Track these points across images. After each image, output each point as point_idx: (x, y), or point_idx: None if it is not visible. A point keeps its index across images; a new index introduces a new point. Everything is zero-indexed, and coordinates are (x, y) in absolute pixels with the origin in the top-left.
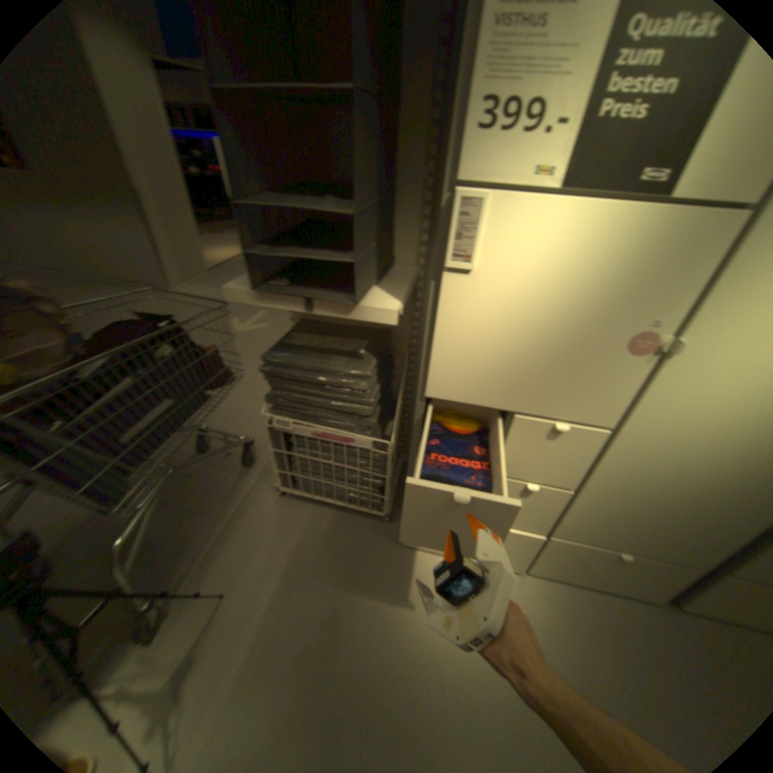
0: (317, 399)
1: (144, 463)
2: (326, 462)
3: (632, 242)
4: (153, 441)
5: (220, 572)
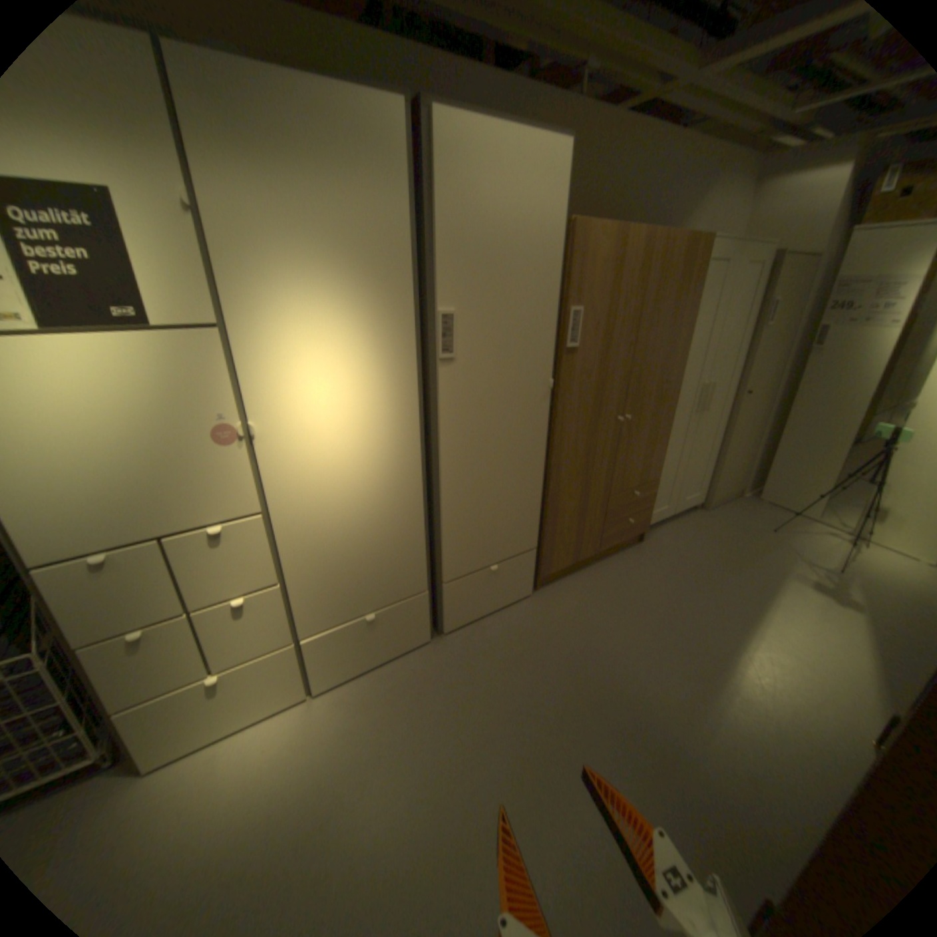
0: None
1: None
2: None
3: (148, 362)
4: None
5: None
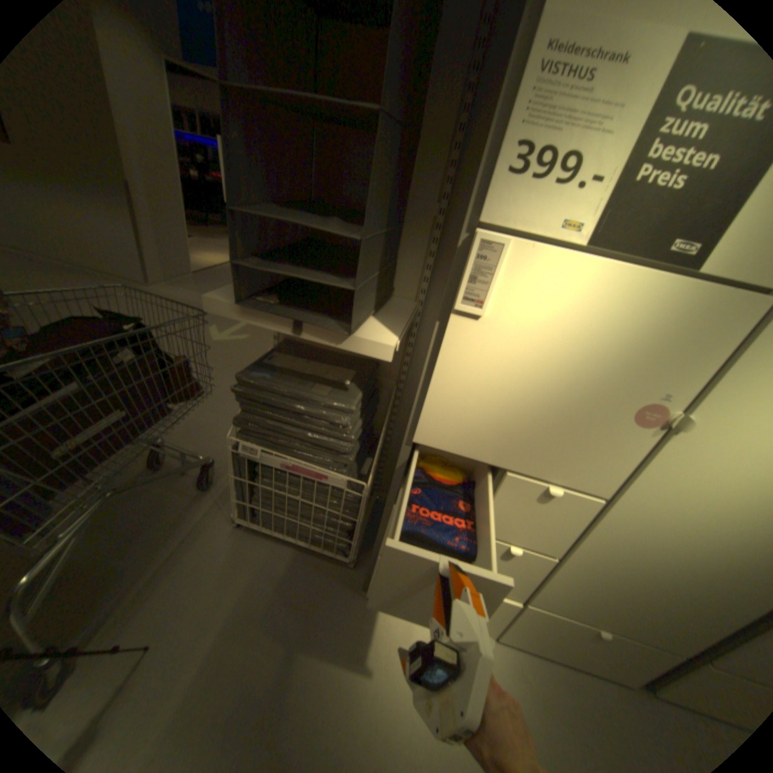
0: (295, 428)
1: (82, 481)
2: (294, 497)
3: (654, 312)
4: (98, 456)
5: (153, 615)
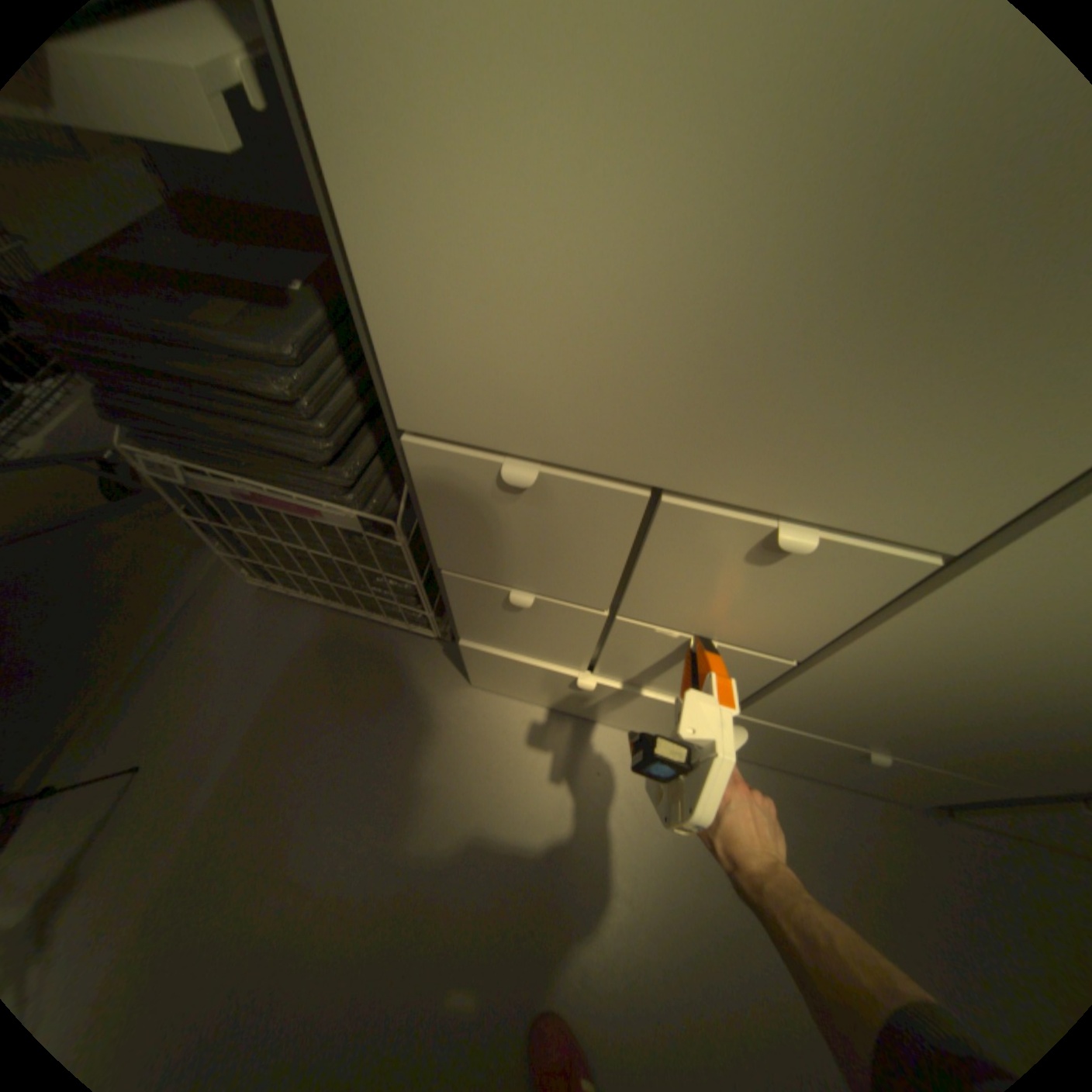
0: (206, 415)
1: None
2: (298, 547)
3: None
4: None
5: (142, 724)
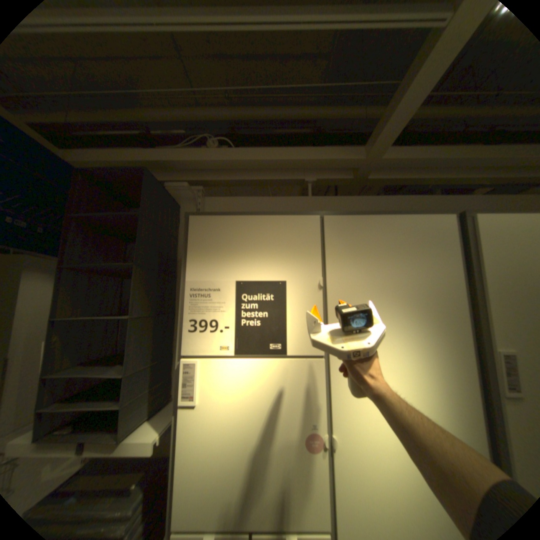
0: None
1: None
2: None
3: (279, 379)
4: None
5: None
